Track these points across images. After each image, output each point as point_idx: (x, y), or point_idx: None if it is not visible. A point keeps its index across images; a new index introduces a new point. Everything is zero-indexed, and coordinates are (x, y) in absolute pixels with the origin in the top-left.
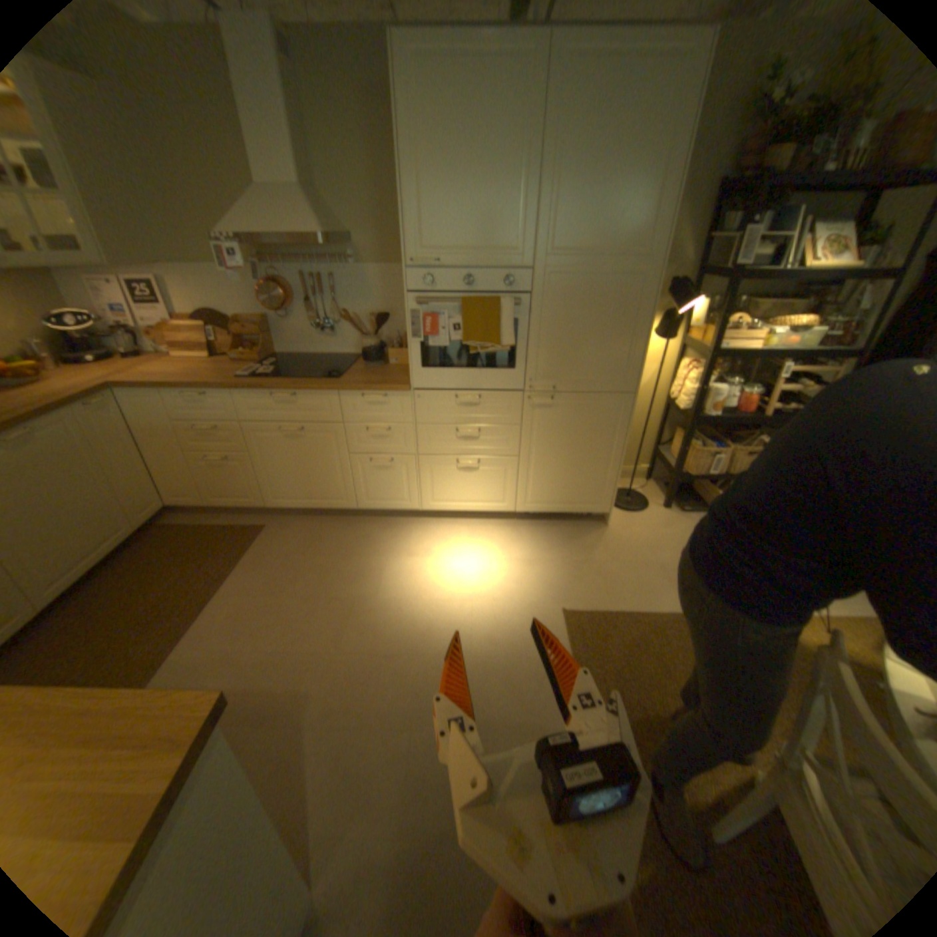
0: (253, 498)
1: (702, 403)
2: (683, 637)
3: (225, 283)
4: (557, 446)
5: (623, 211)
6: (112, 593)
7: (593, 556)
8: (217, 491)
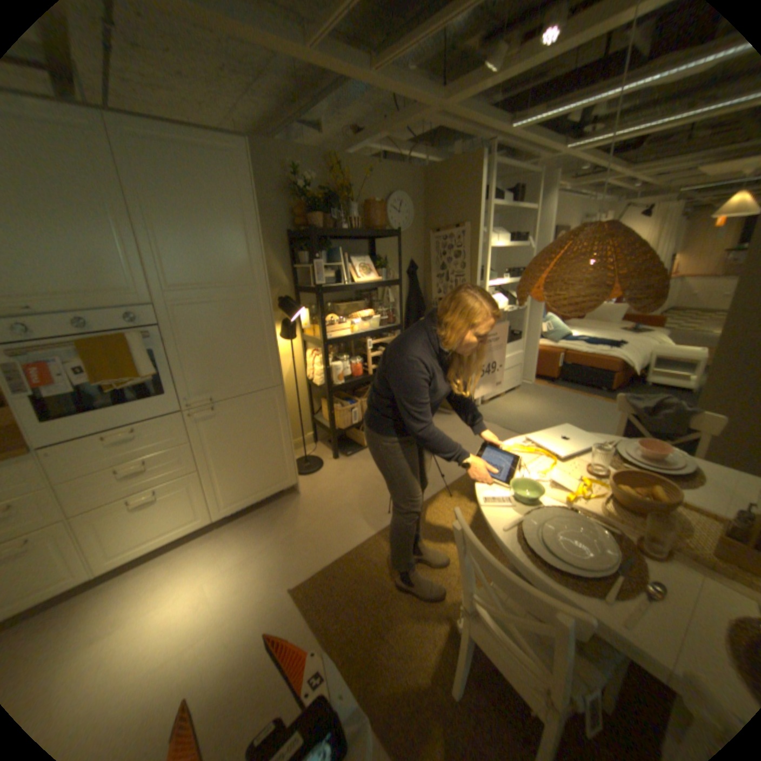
0: None
1: (330, 377)
2: (380, 552)
3: None
4: (232, 447)
5: (222, 253)
6: None
7: (296, 525)
8: None
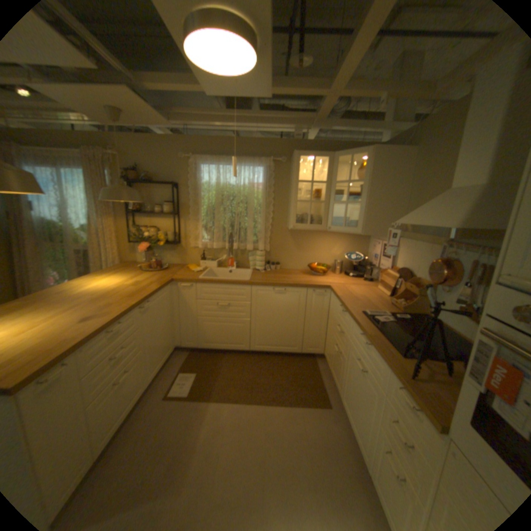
0: (340, 387)
1: None
2: None
3: (425, 255)
4: None
5: None
6: (268, 365)
7: None
8: (334, 366)
